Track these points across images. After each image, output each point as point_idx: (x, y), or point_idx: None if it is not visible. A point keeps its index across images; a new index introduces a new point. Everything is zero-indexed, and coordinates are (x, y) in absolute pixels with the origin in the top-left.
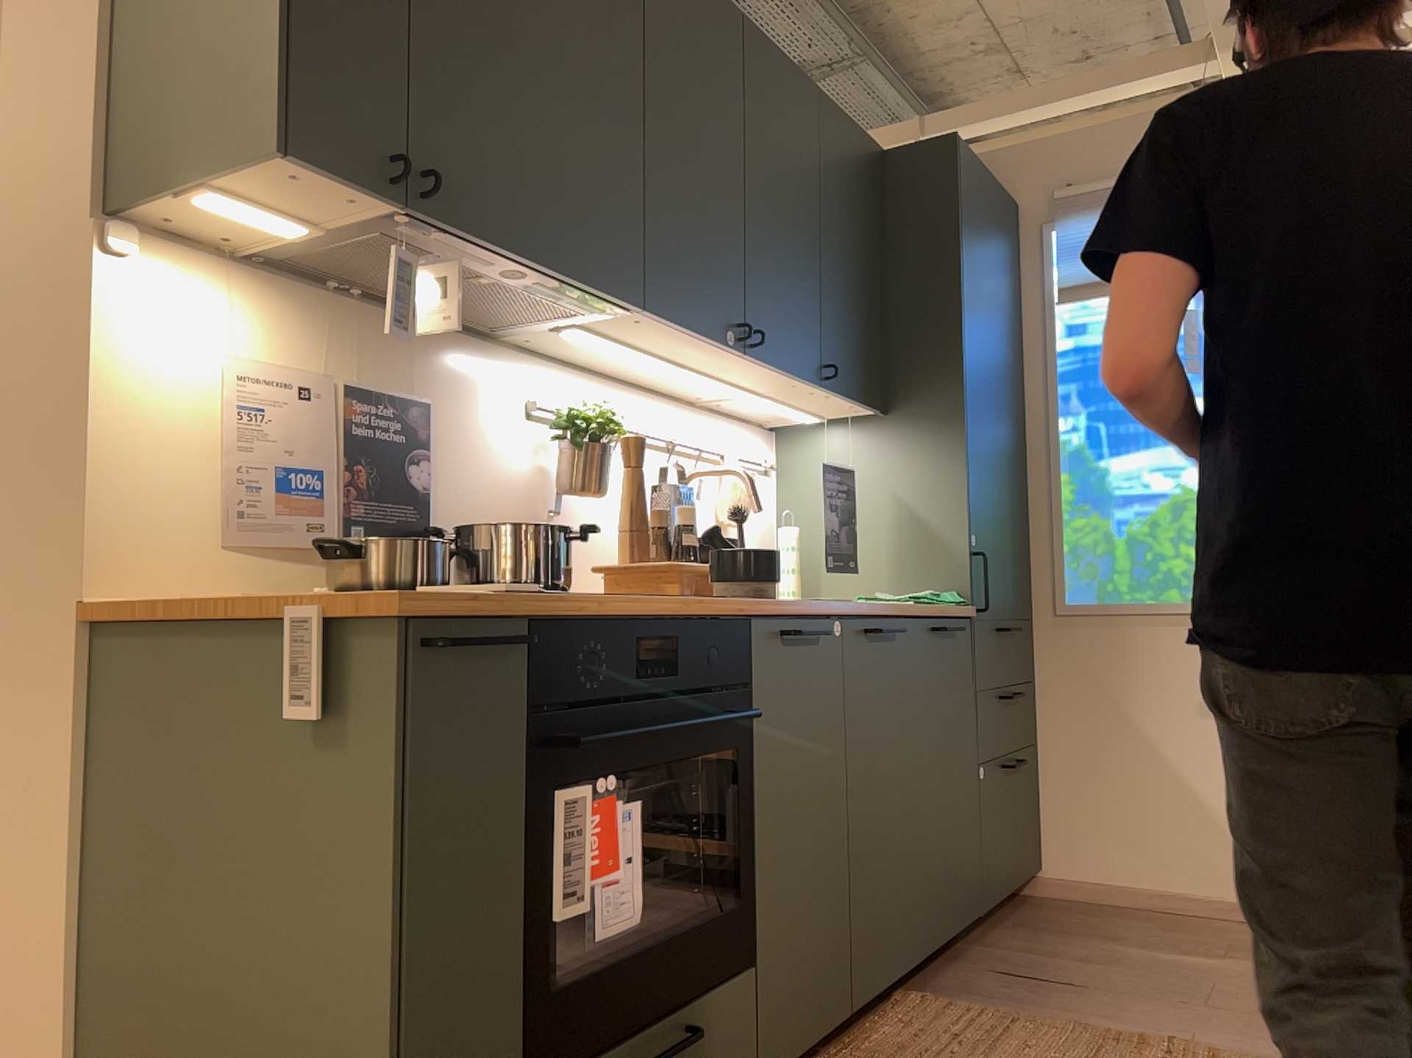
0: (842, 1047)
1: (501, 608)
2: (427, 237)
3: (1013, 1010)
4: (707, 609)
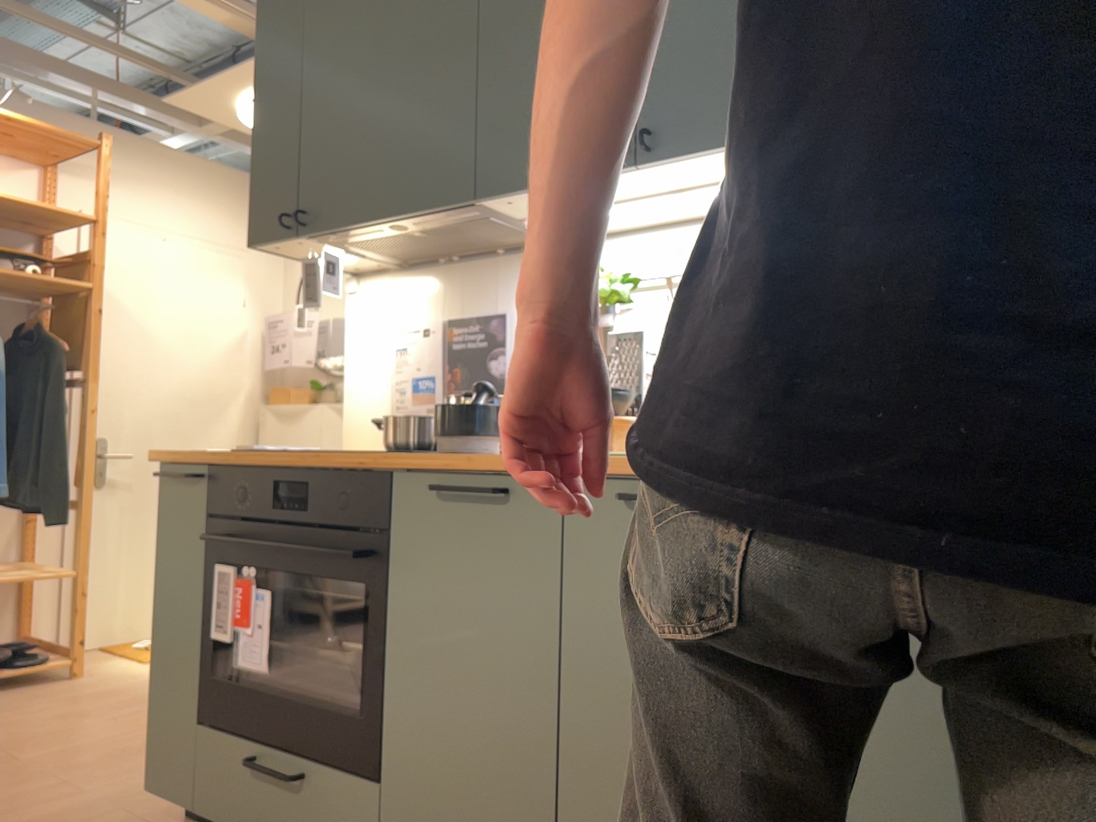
0: None
1: (190, 458)
2: (339, 239)
3: None
4: (347, 462)
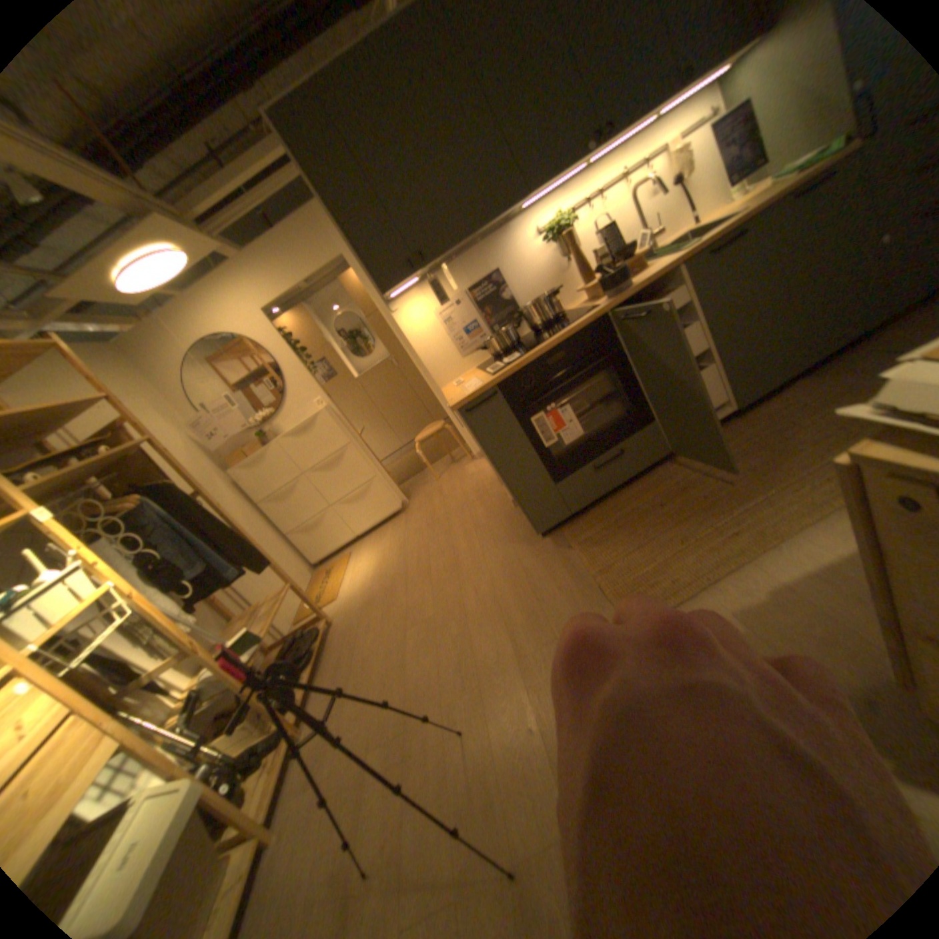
0: (743, 418)
1: (483, 389)
2: (436, 260)
3: (860, 382)
4: (578, 325)
